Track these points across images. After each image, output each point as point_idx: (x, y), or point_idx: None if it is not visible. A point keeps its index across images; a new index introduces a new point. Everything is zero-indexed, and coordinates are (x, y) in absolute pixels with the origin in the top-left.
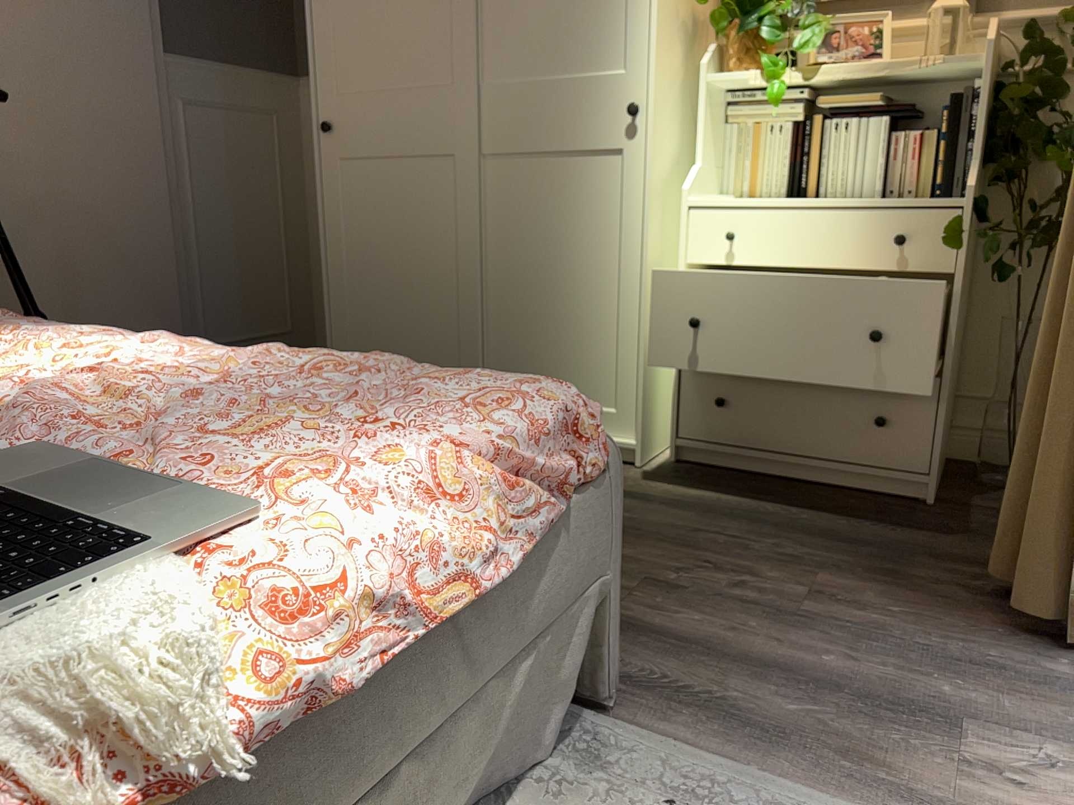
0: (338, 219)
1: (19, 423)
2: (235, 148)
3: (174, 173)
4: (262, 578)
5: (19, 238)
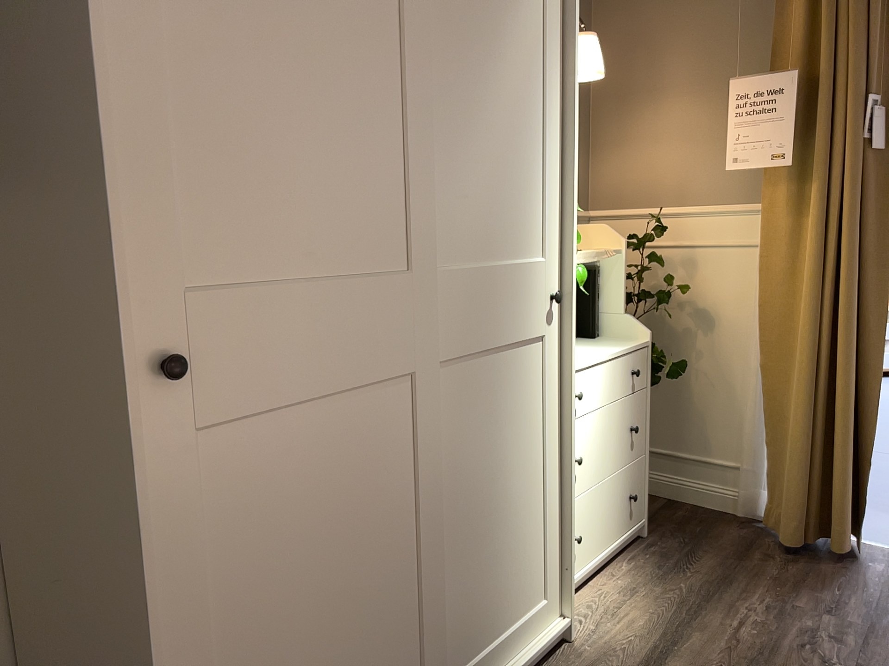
0: (209, 551)
1: None
2: None
3: None
4: None
5: None
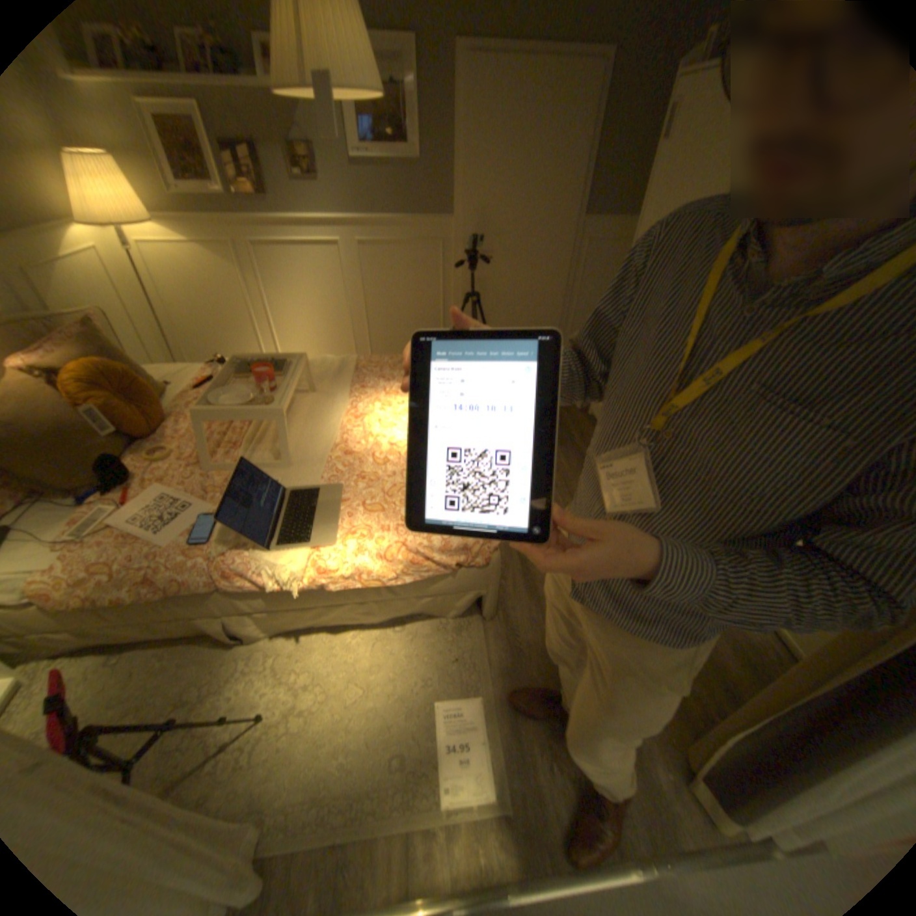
0: None
1: (366, 459)
2: (610, 262)
3: (570, 277)
4: (330, 558)
5: (494, 307)
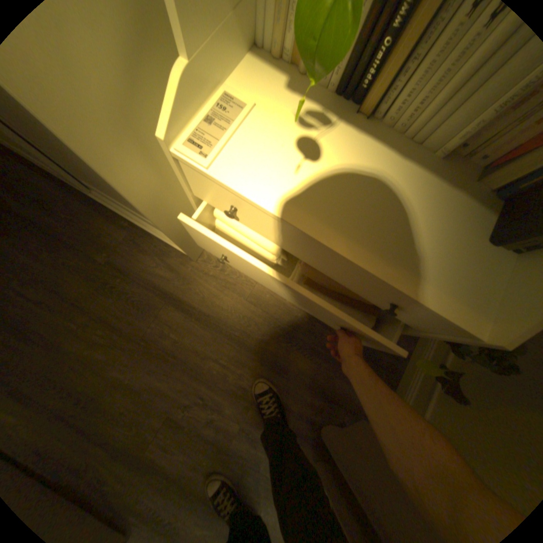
0: None
1: None
2: None
3: None
4: None
5: None
